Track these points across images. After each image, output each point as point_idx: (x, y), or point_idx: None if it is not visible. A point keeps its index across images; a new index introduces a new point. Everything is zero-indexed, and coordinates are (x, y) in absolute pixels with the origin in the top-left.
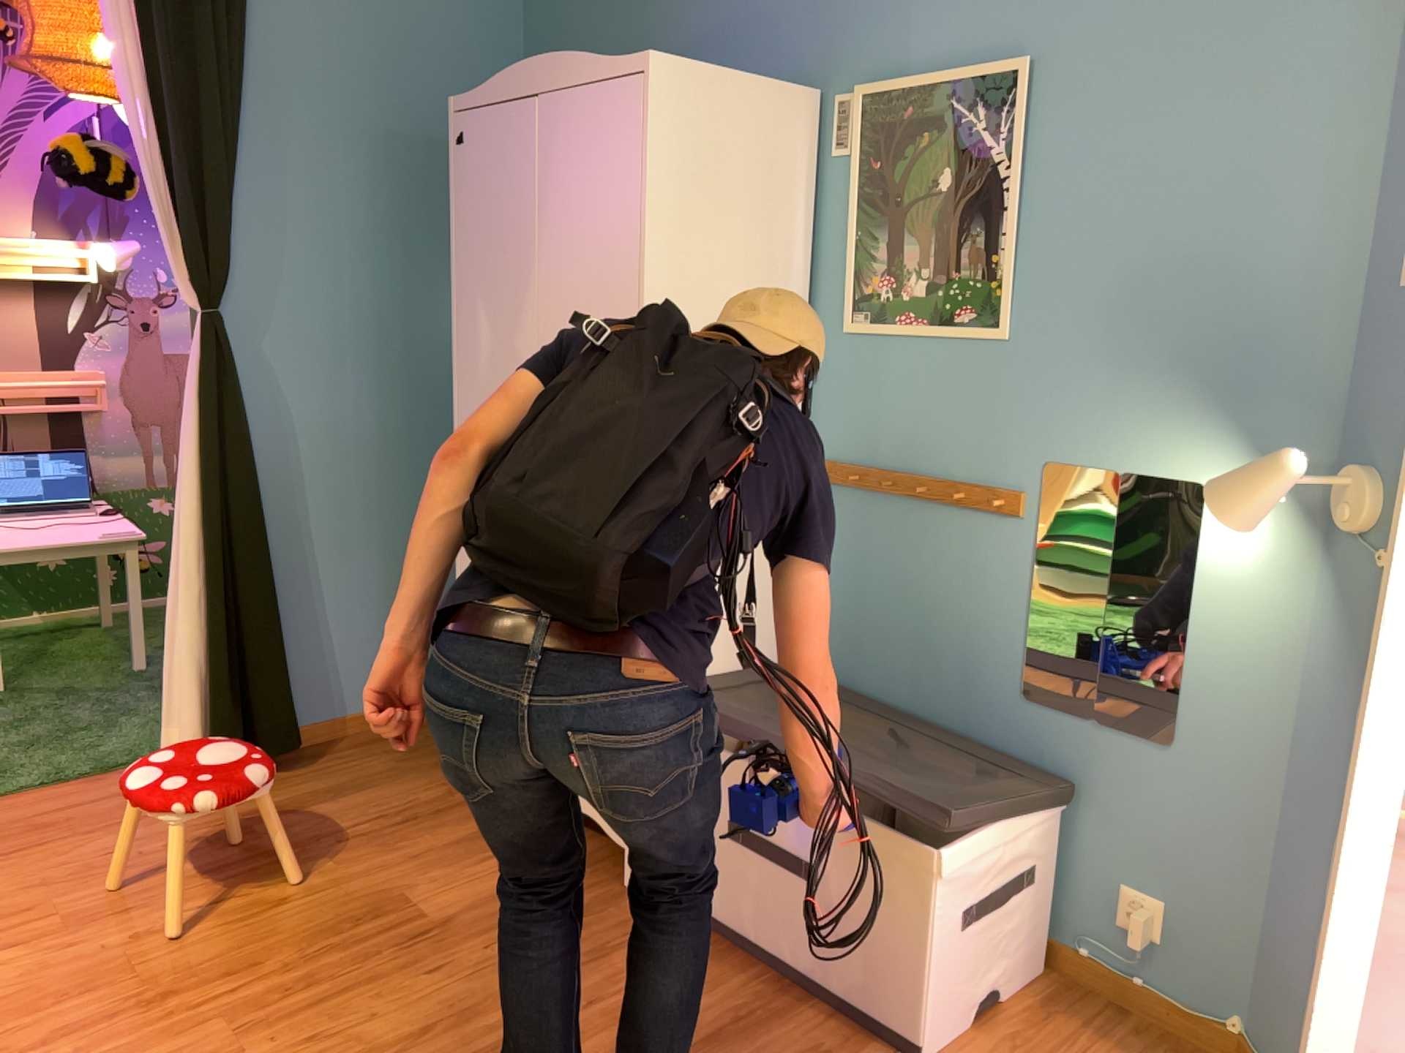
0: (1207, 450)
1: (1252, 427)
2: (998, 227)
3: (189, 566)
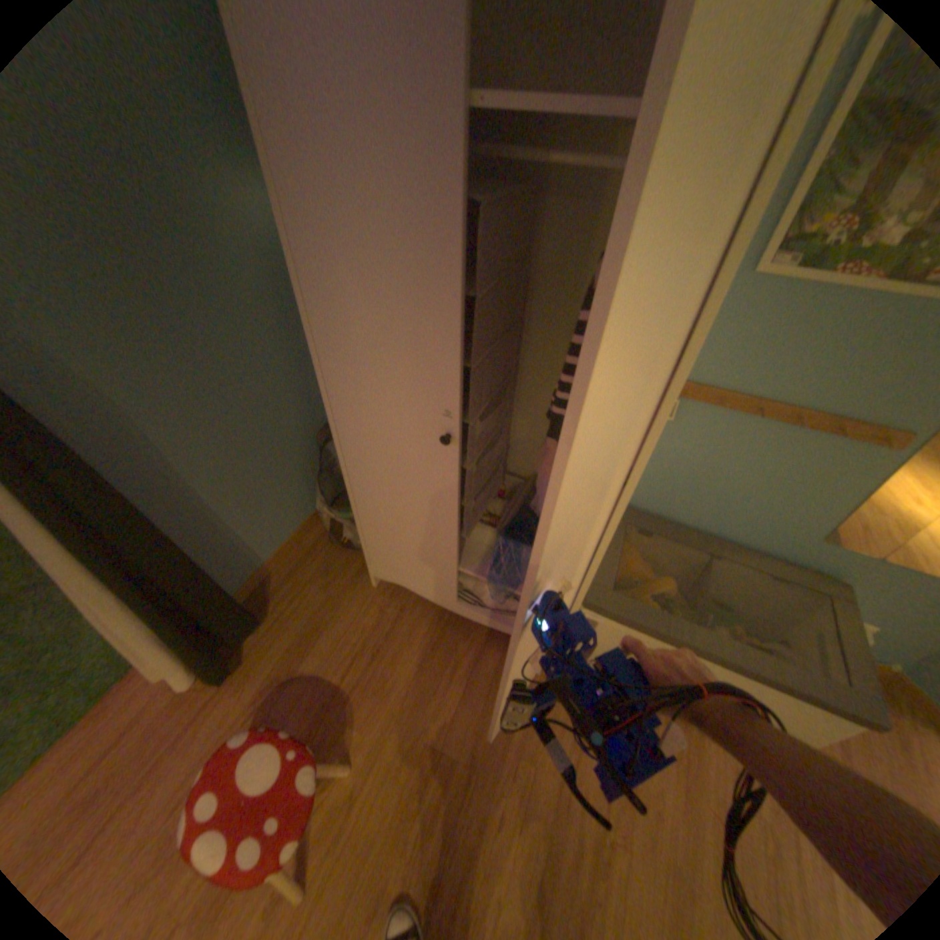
0: None
1: None
2: None
3: (91, 589)
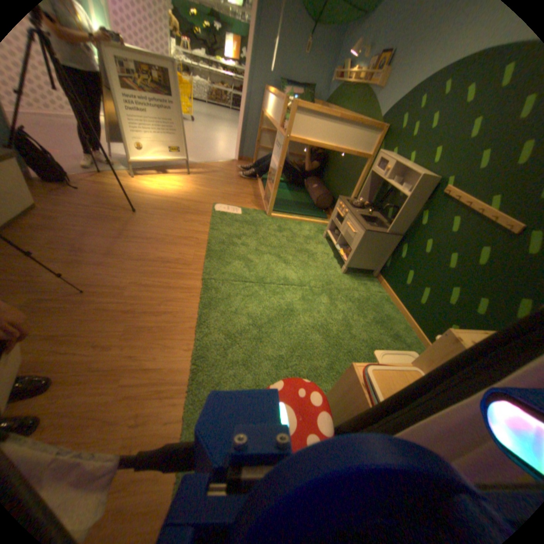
0: None
1: None
2: None
3: None
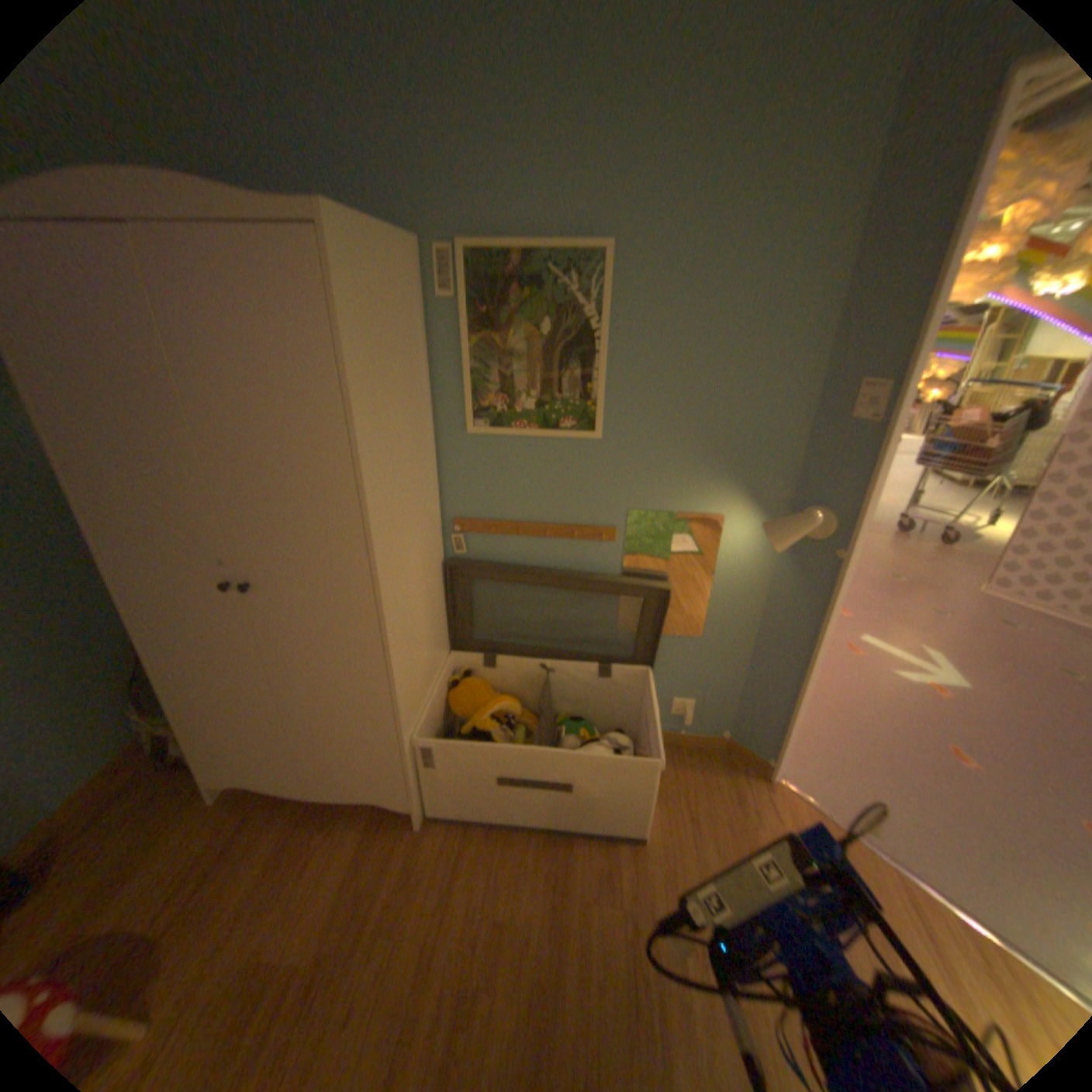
0: (727, 496)
1: (753, 483)
2: (592, 362)
3: None
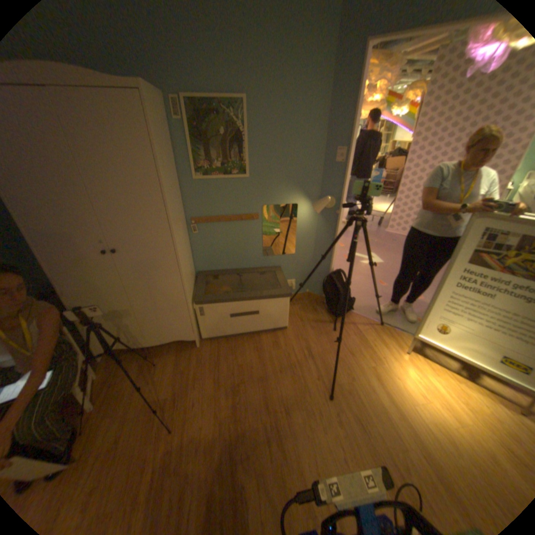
0: (297, 197)
1: (305, 191)
2: (242, 147)
3: None
